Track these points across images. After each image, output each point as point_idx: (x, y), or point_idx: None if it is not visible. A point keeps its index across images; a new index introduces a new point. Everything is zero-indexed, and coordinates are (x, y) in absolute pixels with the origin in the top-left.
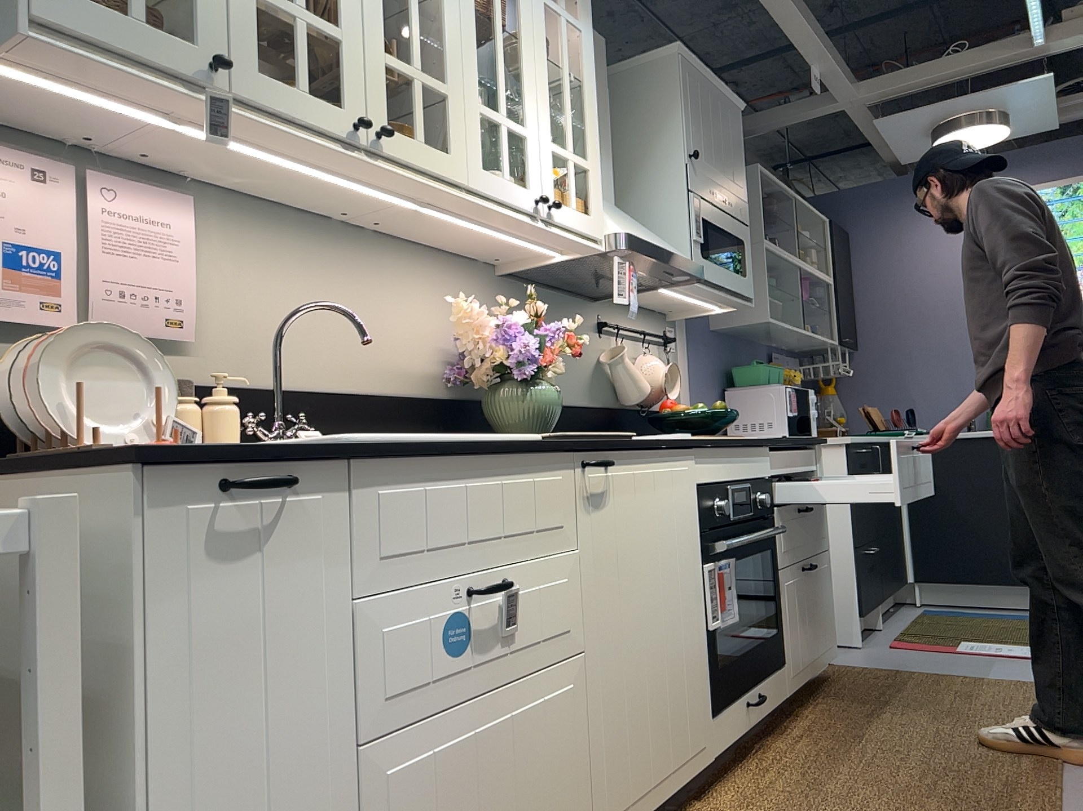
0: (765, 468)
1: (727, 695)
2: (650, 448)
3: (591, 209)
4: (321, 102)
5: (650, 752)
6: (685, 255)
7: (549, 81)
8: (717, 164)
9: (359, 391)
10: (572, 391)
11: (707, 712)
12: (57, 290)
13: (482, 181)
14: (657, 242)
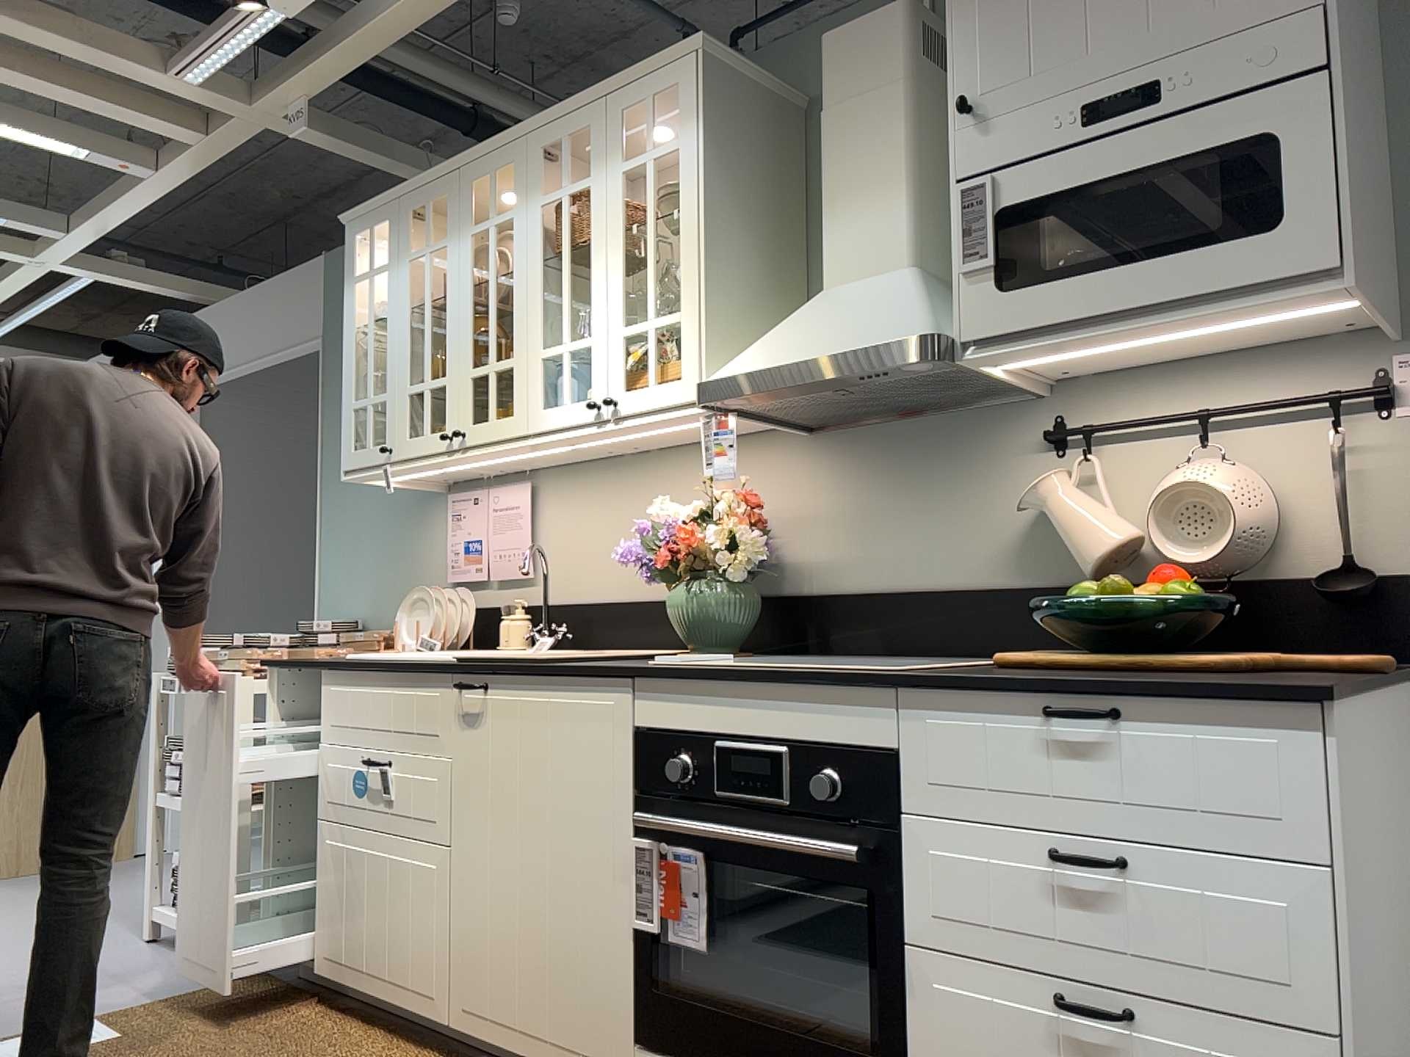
0: (862, 729)
1: (675, 1045)
2: (535, 674)
3: (684, 367)
4: (434, 434)
5: (516, 993)
6: (897, 330)
7: (621, 259)
8: (1094, 39)
9: (637, 599)
10: (958, 565)
11: (620, 1028)
12: (479, 560)
13: (538, 420)
14: (822, 342)
